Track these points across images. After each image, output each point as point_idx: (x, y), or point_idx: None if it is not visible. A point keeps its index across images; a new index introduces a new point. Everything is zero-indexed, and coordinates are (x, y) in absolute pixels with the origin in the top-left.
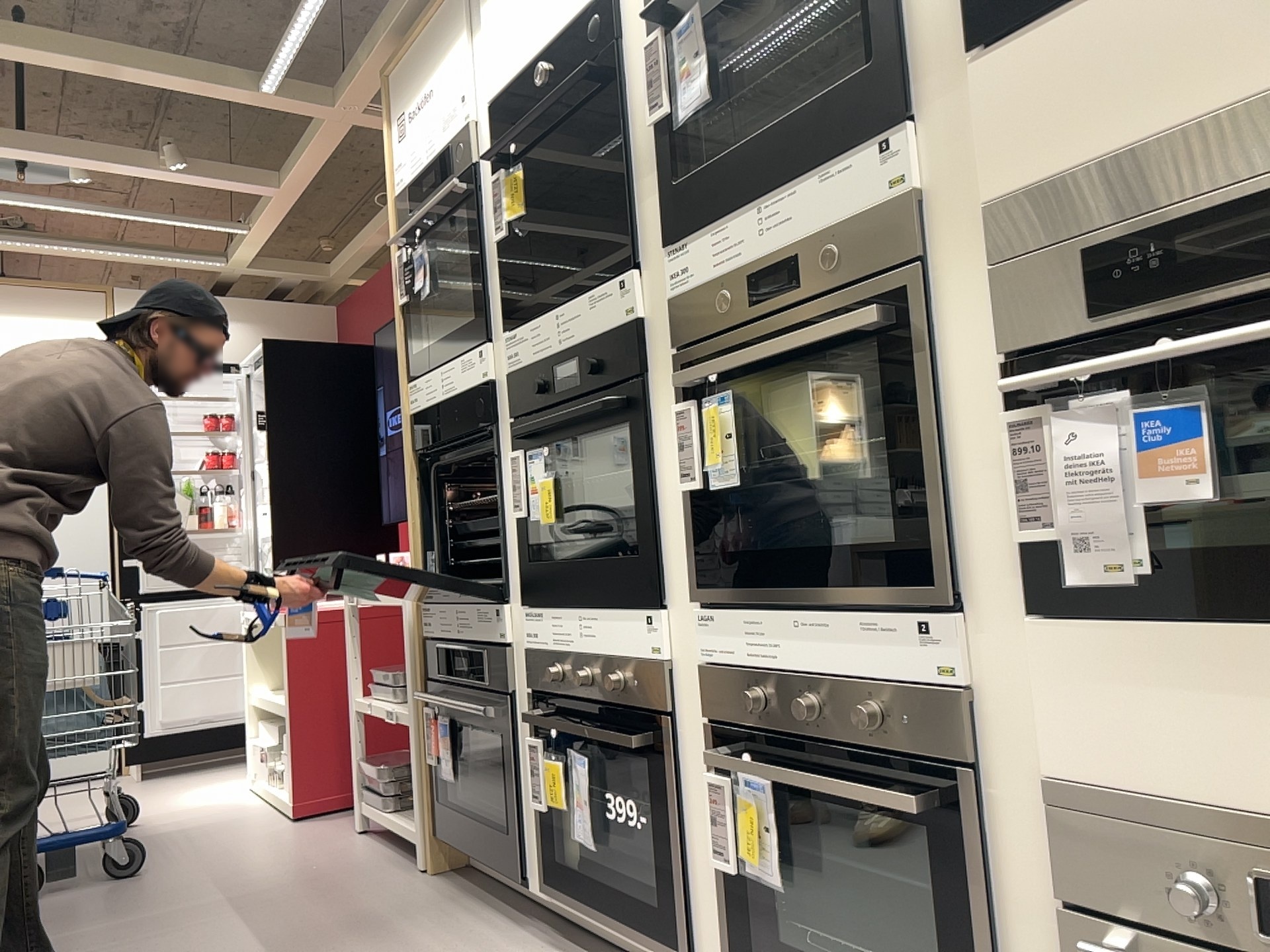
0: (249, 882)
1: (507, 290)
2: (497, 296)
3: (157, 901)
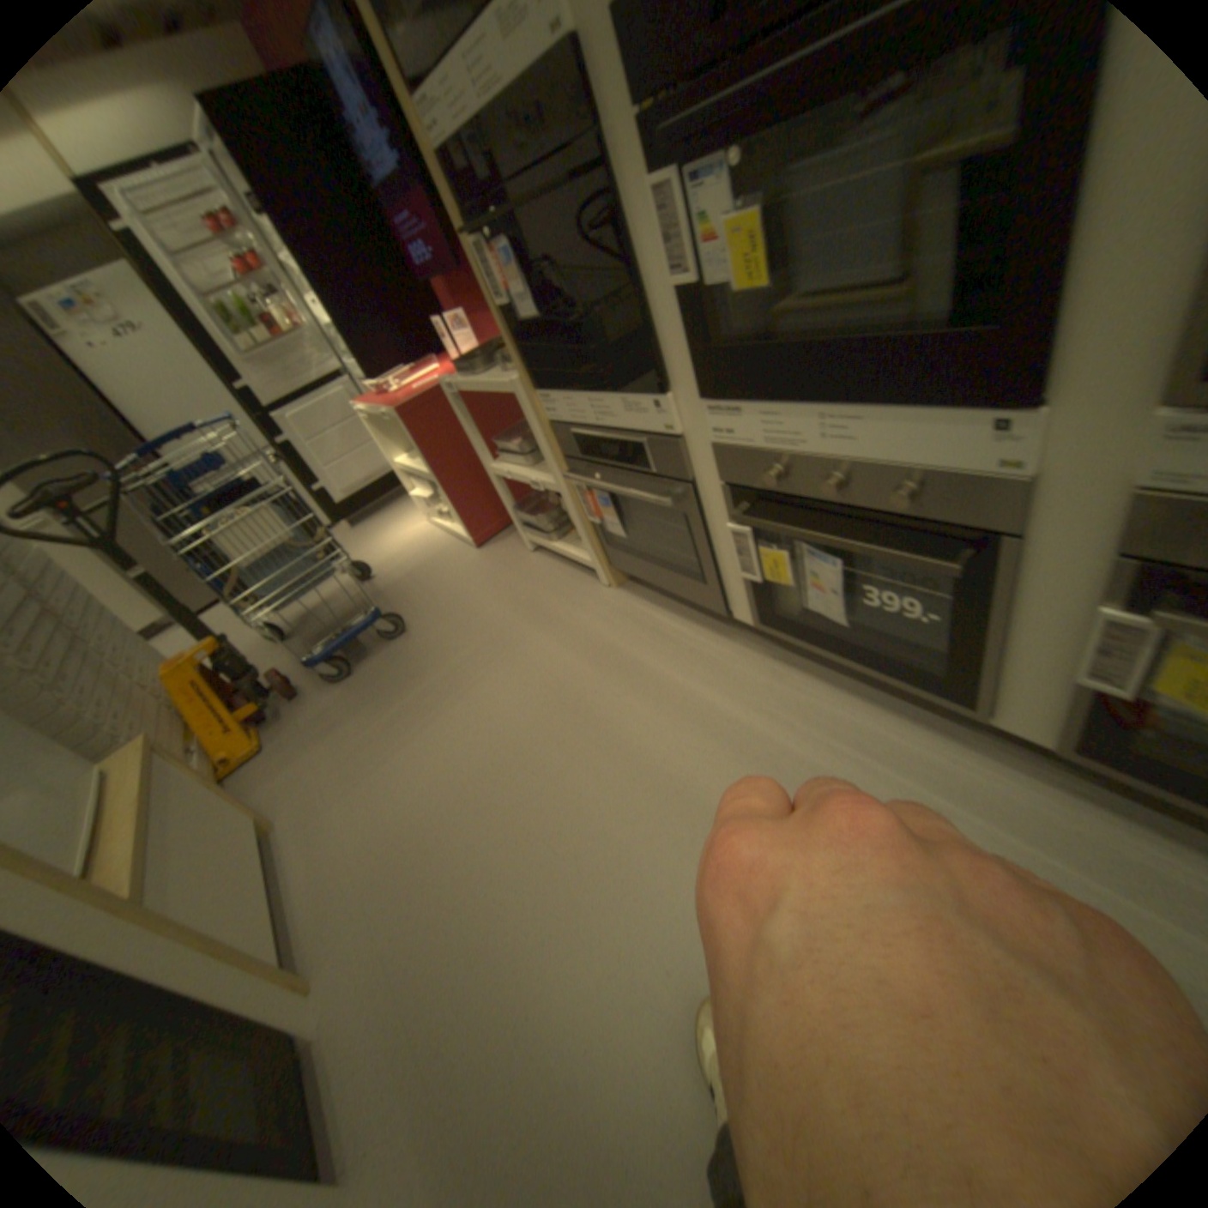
0: (484, 624)
1: None
2: None
3: (432, 659)
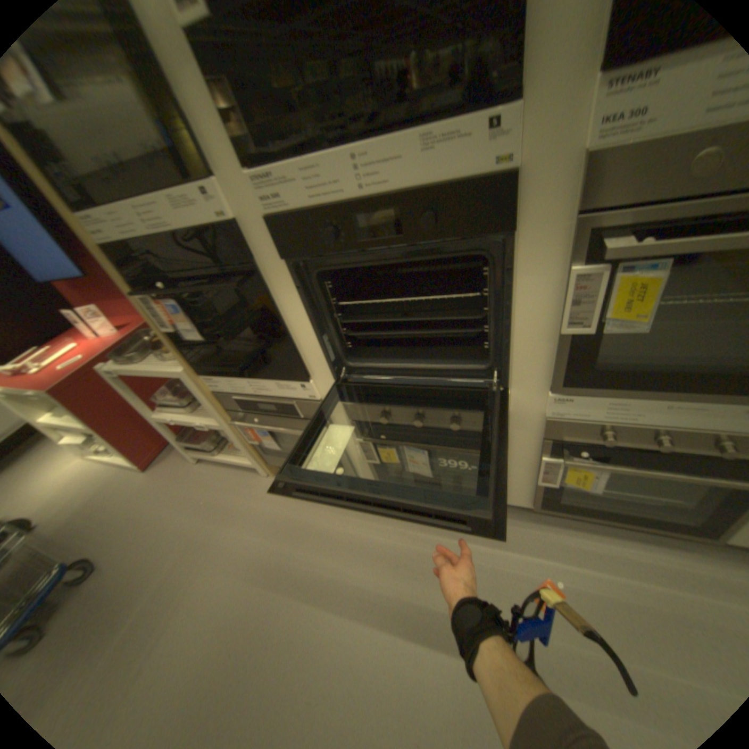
0: (176, 537)
1: (228, 108)
2: (207, 116)
3: (136, 586)
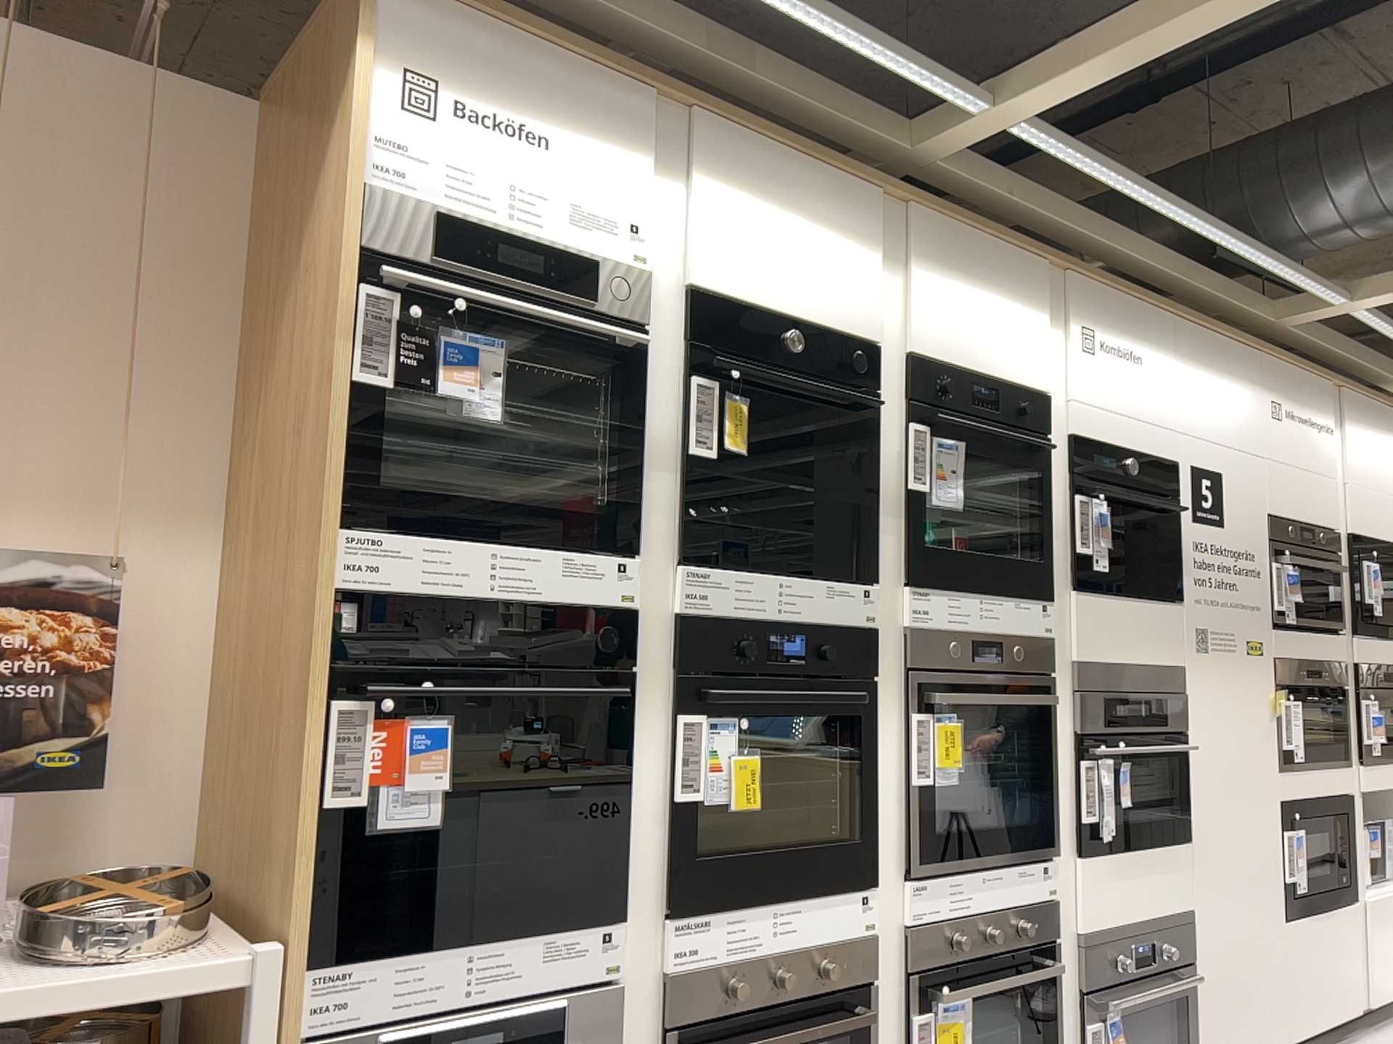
0: None
1: (687, 513)
2: (662, 509)
3: None
